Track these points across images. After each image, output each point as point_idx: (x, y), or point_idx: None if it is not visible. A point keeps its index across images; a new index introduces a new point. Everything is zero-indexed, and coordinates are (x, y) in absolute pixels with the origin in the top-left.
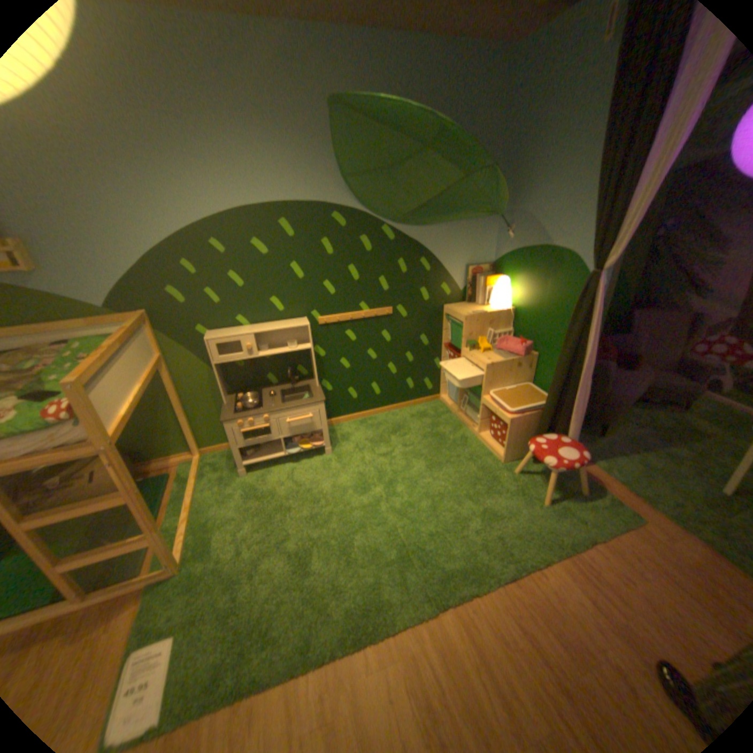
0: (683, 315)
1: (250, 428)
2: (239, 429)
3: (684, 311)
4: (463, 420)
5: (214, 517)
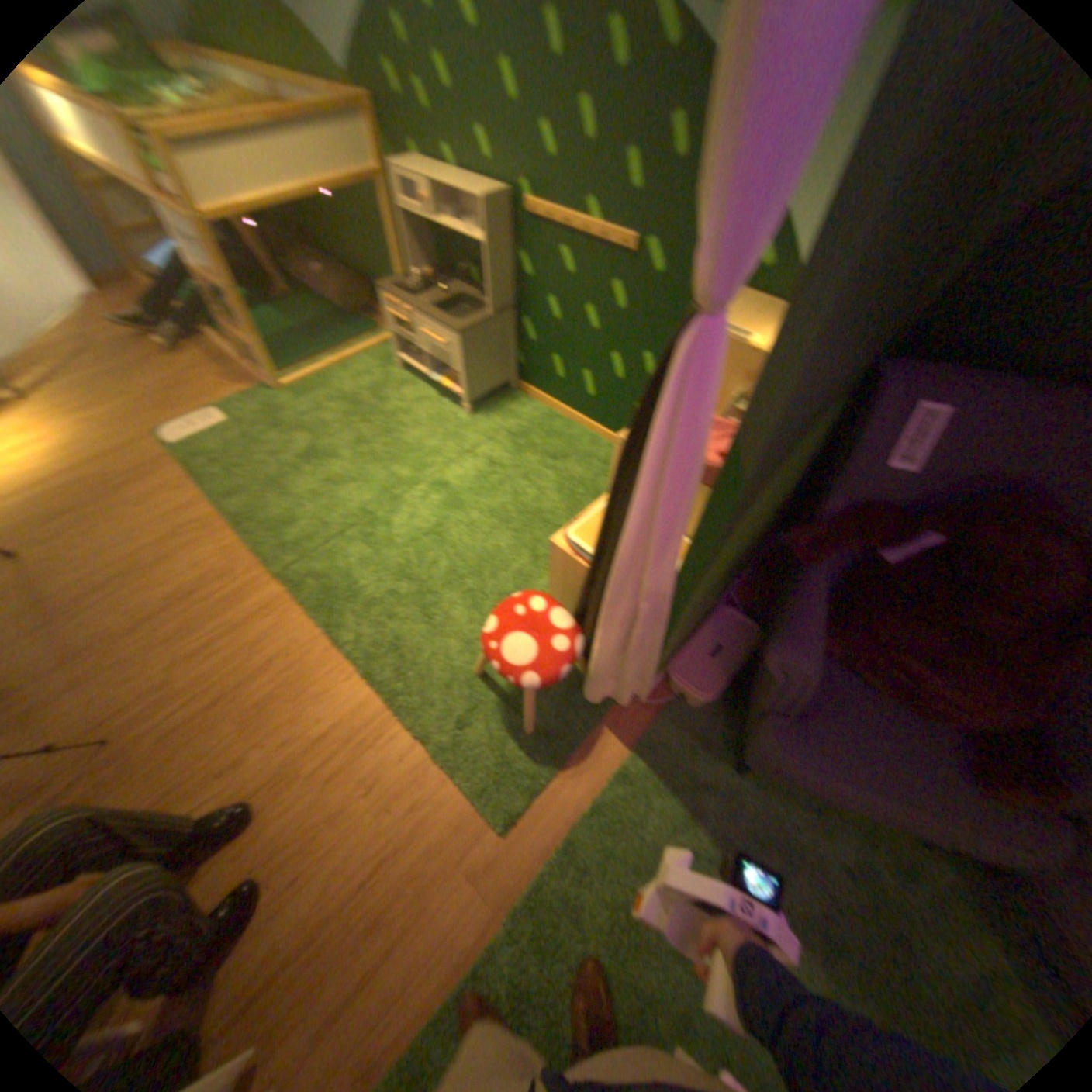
0: None
1: (393, 313)
2: (386, 307)
3: None
4: None
5: (339, 381)
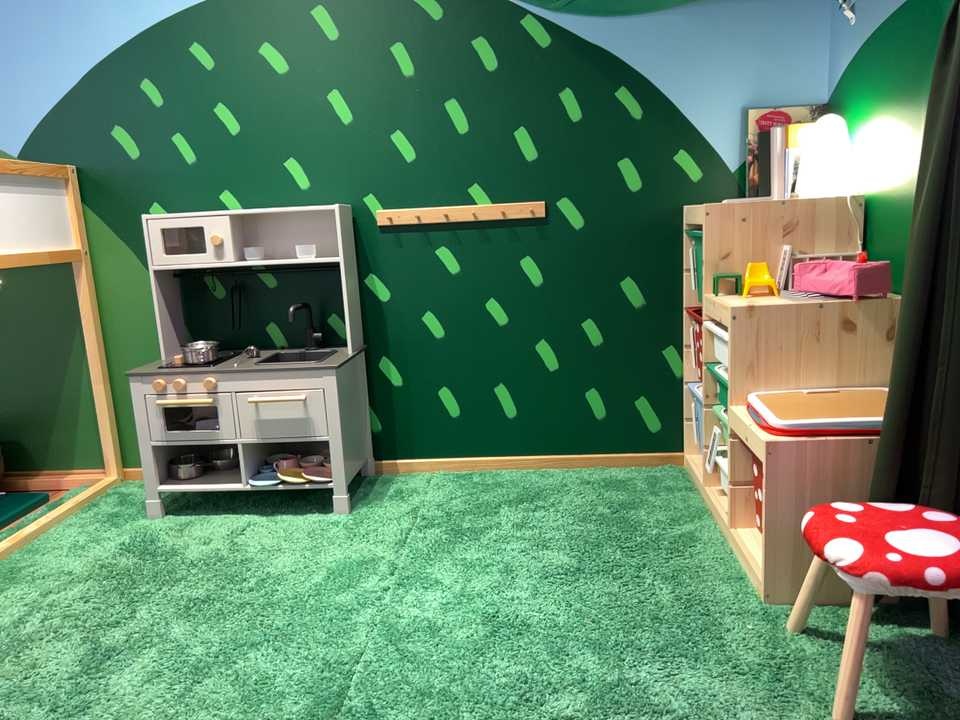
0: None
1: (177, 400)
2: (157, 398)
3: None
4: (713, 501)
5: (48, 564)
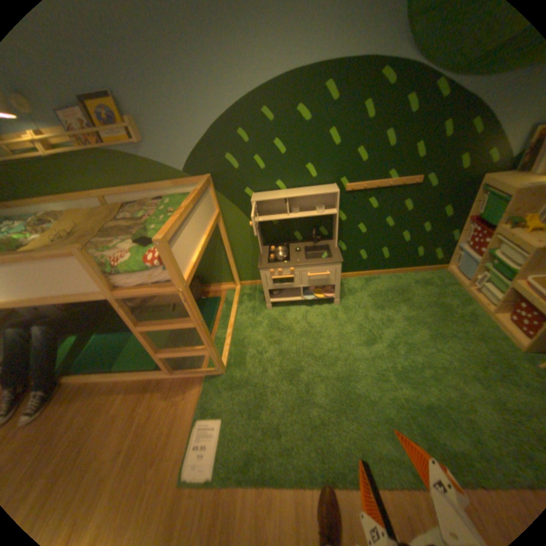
0: None
1: (279, 276)
2: (270, 276)
3: None
4: (475, 296)
5: (249, 337)
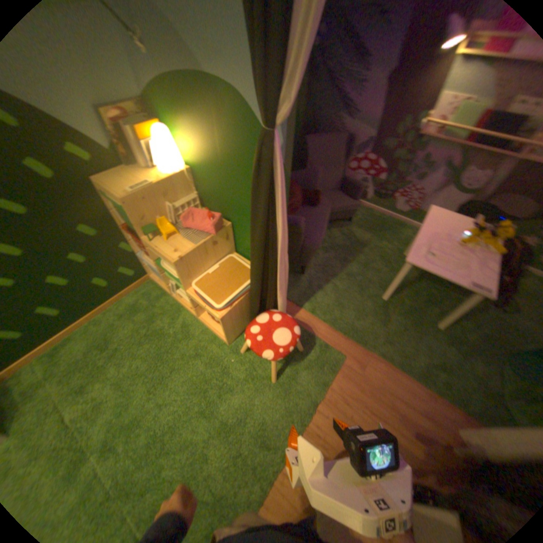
0: (341, 137)
1: None
2: None
3: (341, 132)
4: (180, 302)
5: None
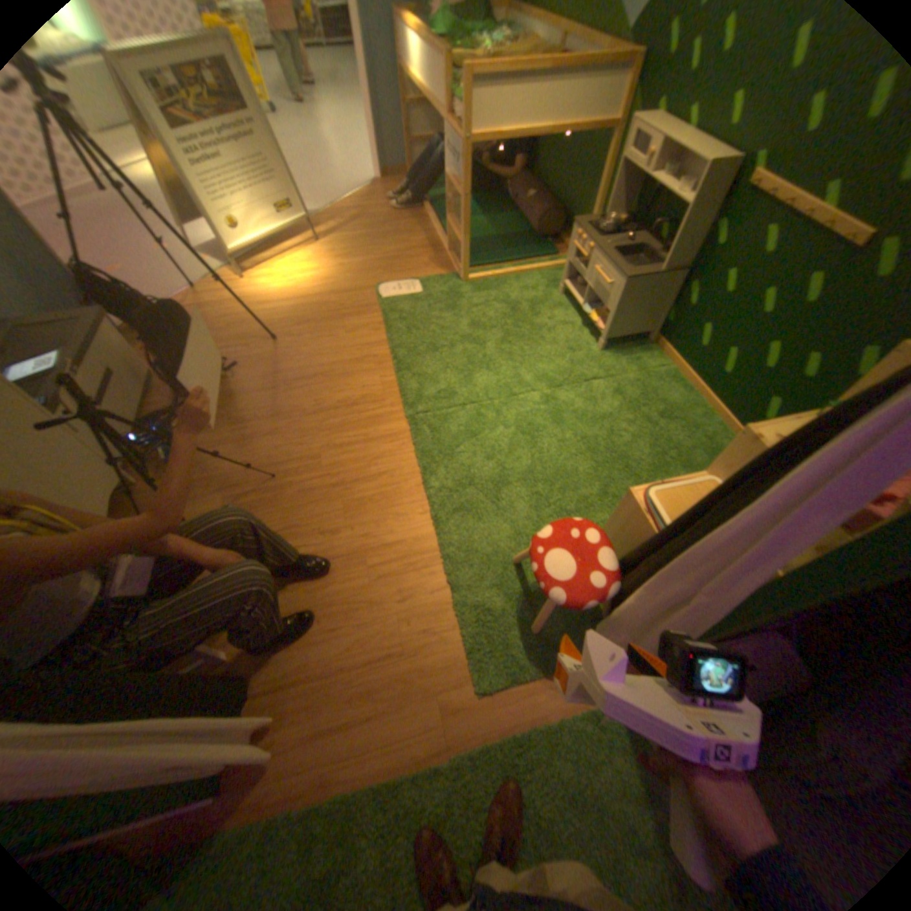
0: None
1: (578, 248)
2: (575, 241)
3: None
4: None
5: (511, 289)
